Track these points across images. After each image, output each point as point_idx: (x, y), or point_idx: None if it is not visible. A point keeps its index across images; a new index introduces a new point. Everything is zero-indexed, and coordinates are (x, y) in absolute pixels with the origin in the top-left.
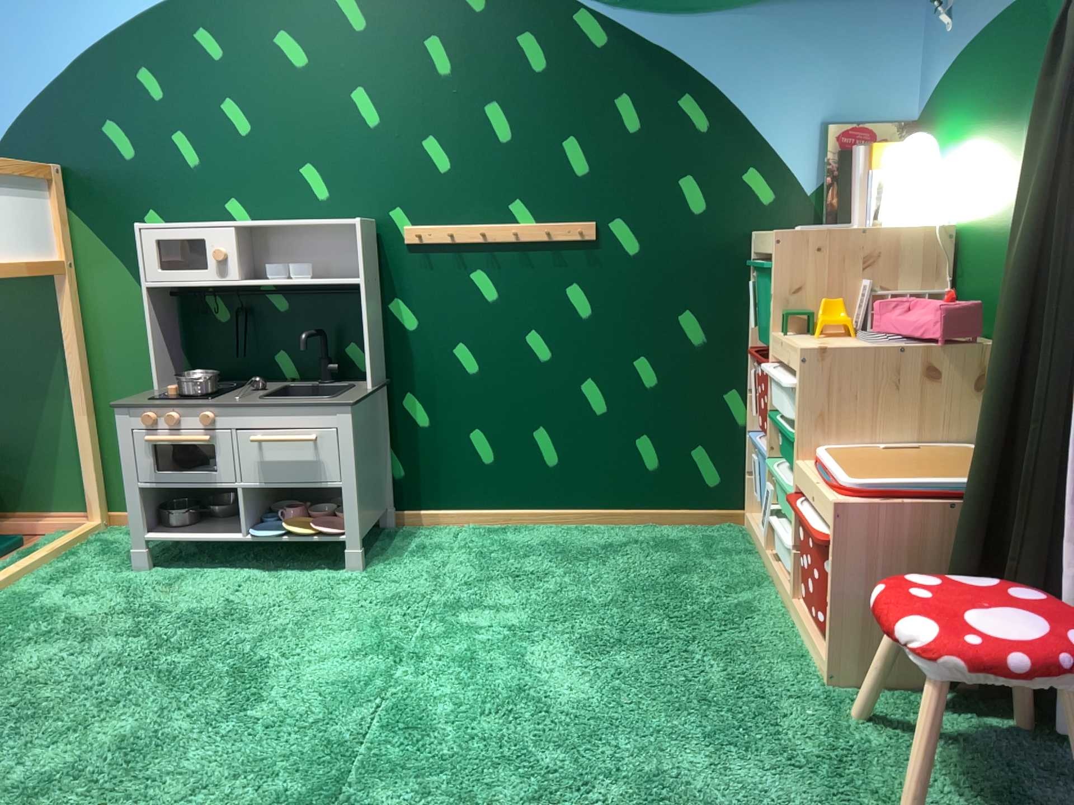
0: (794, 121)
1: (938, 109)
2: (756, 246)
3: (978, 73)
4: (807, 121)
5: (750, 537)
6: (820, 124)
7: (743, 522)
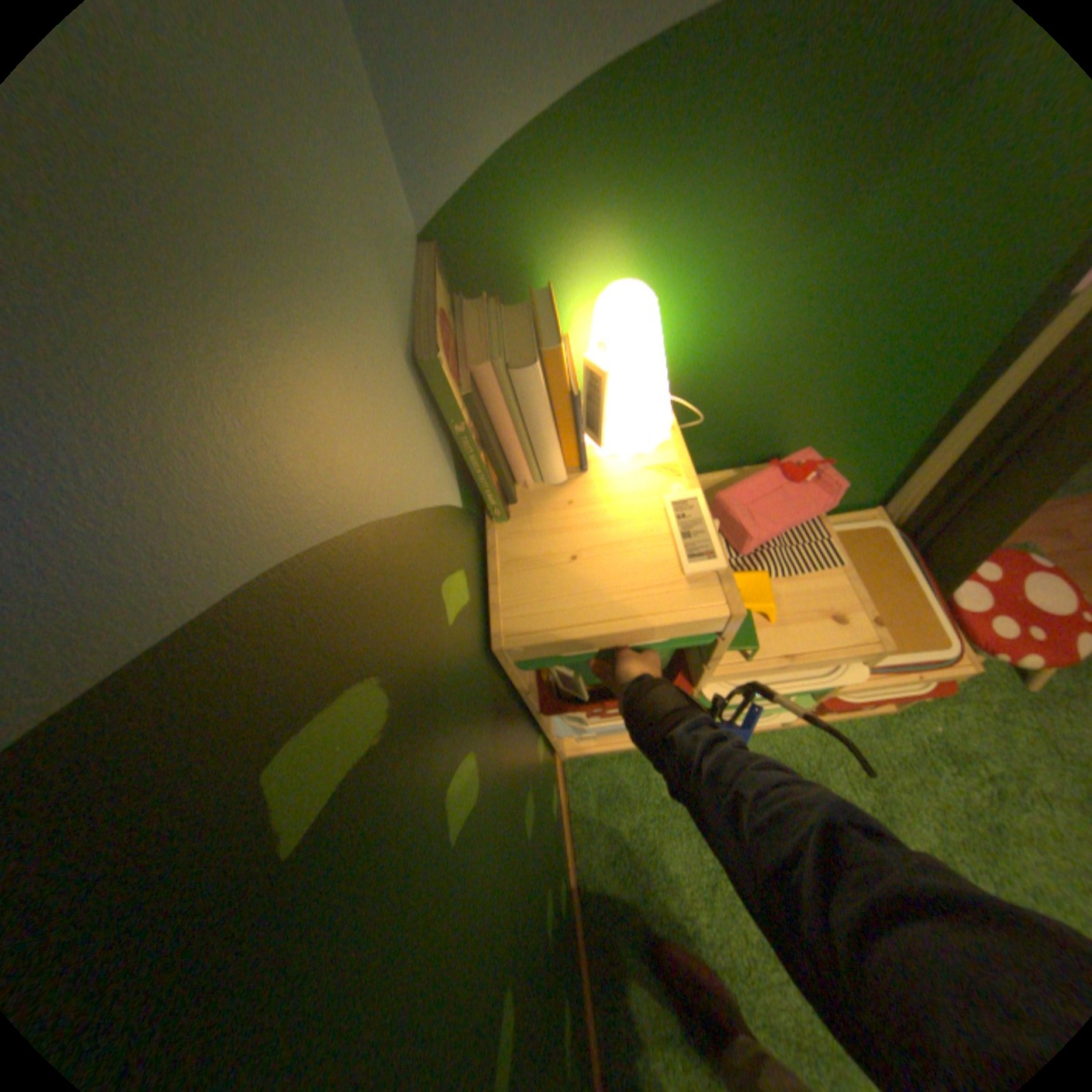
0: (404, 394)
1: (536, 201)
2: (542, 646)
3: (714, 115)
4: (406, 368)
5: (604, 753)
6: (411, 355)
7: (561, 758)
